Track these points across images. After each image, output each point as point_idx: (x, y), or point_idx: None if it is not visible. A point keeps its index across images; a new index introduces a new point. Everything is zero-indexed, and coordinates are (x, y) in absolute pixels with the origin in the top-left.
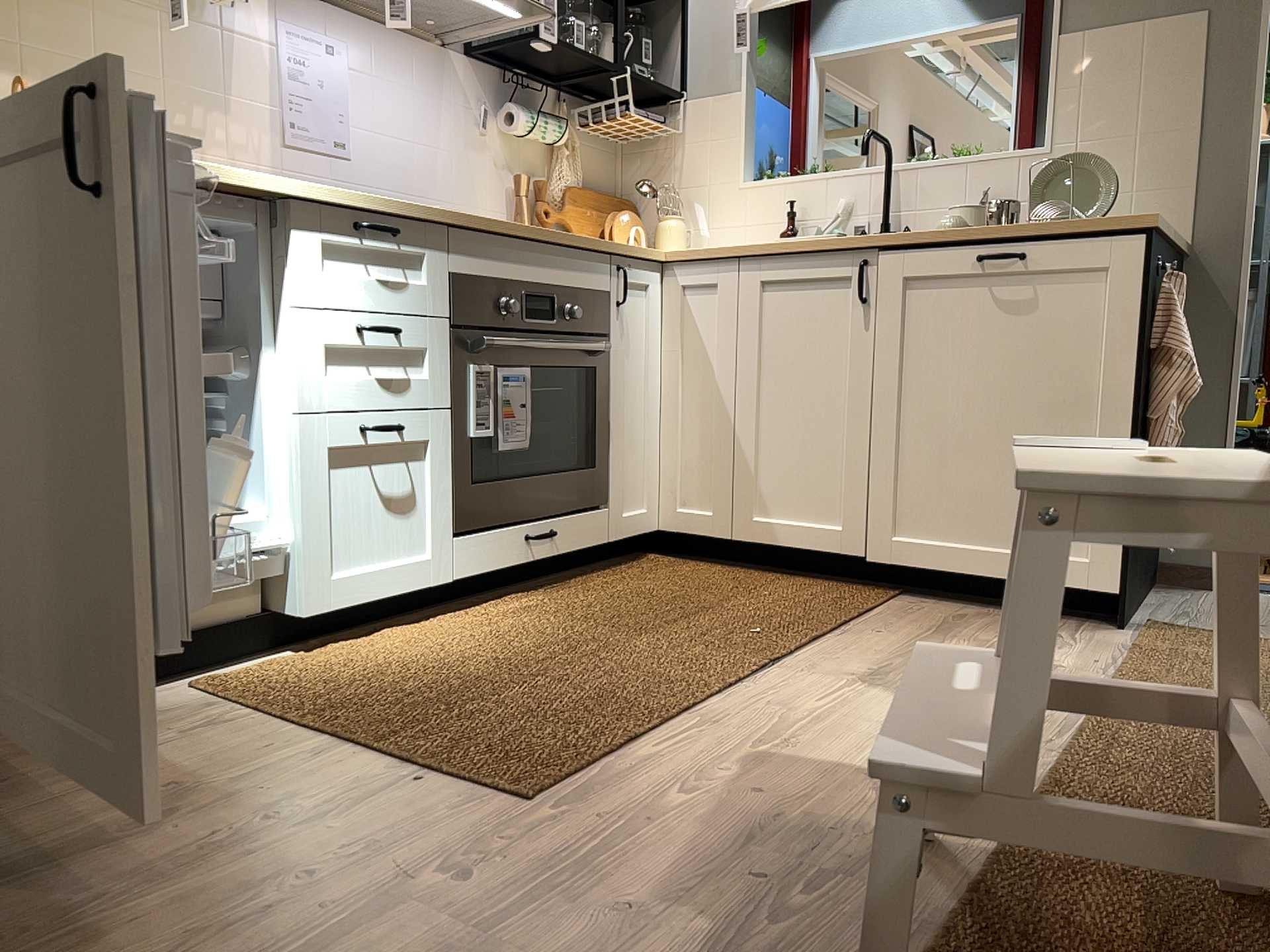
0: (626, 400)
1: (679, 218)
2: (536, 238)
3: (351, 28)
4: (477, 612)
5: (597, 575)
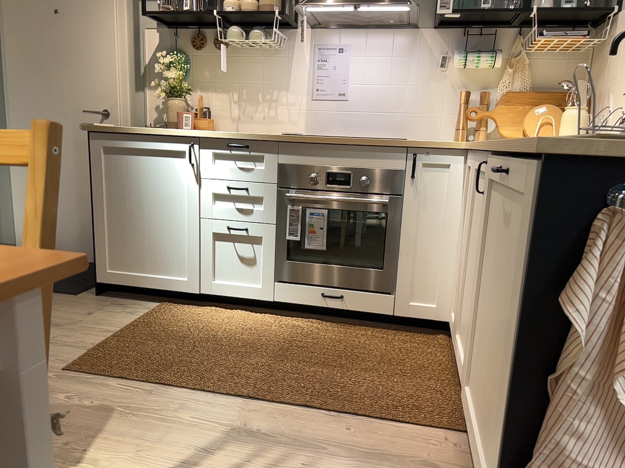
0: (419, 237)
1: (581, 110)
2: (336, 144)
3: (351, 37)
4: (287, 319)
5: (385, 330)
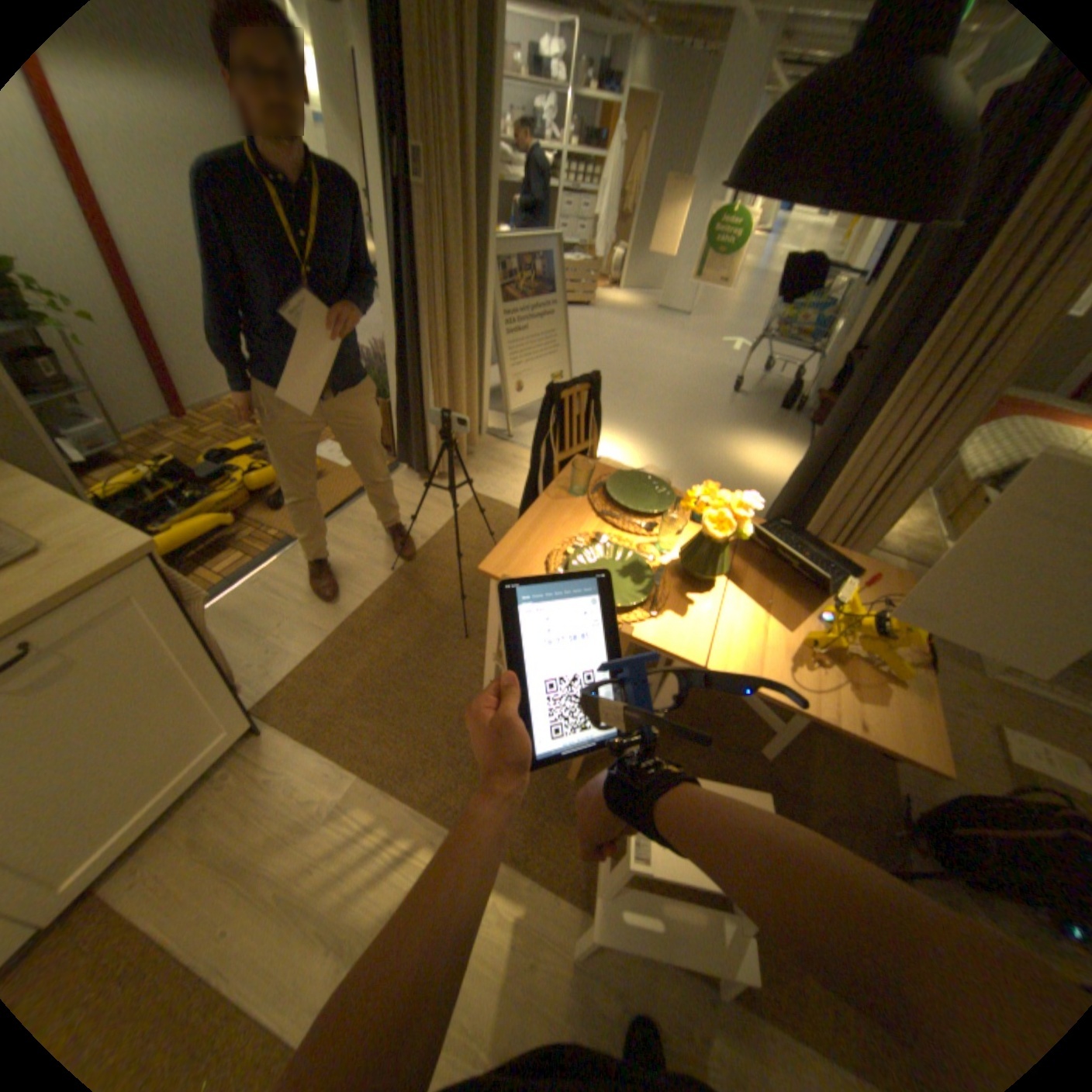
0: None
1: None
2: None
3: None
4: None
5: None
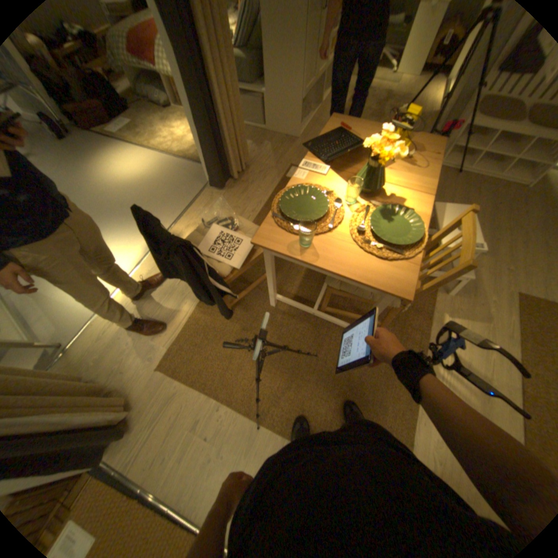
0: None
1: None
2: None
3: None
4: None
5: None
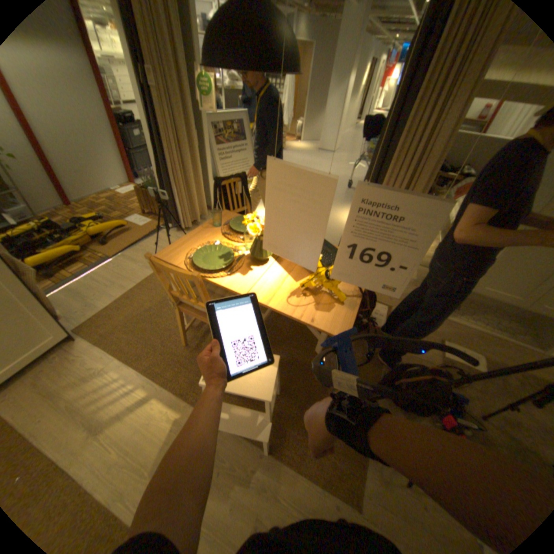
0: None
1: None
2: None
3: None
4: None
5: None
